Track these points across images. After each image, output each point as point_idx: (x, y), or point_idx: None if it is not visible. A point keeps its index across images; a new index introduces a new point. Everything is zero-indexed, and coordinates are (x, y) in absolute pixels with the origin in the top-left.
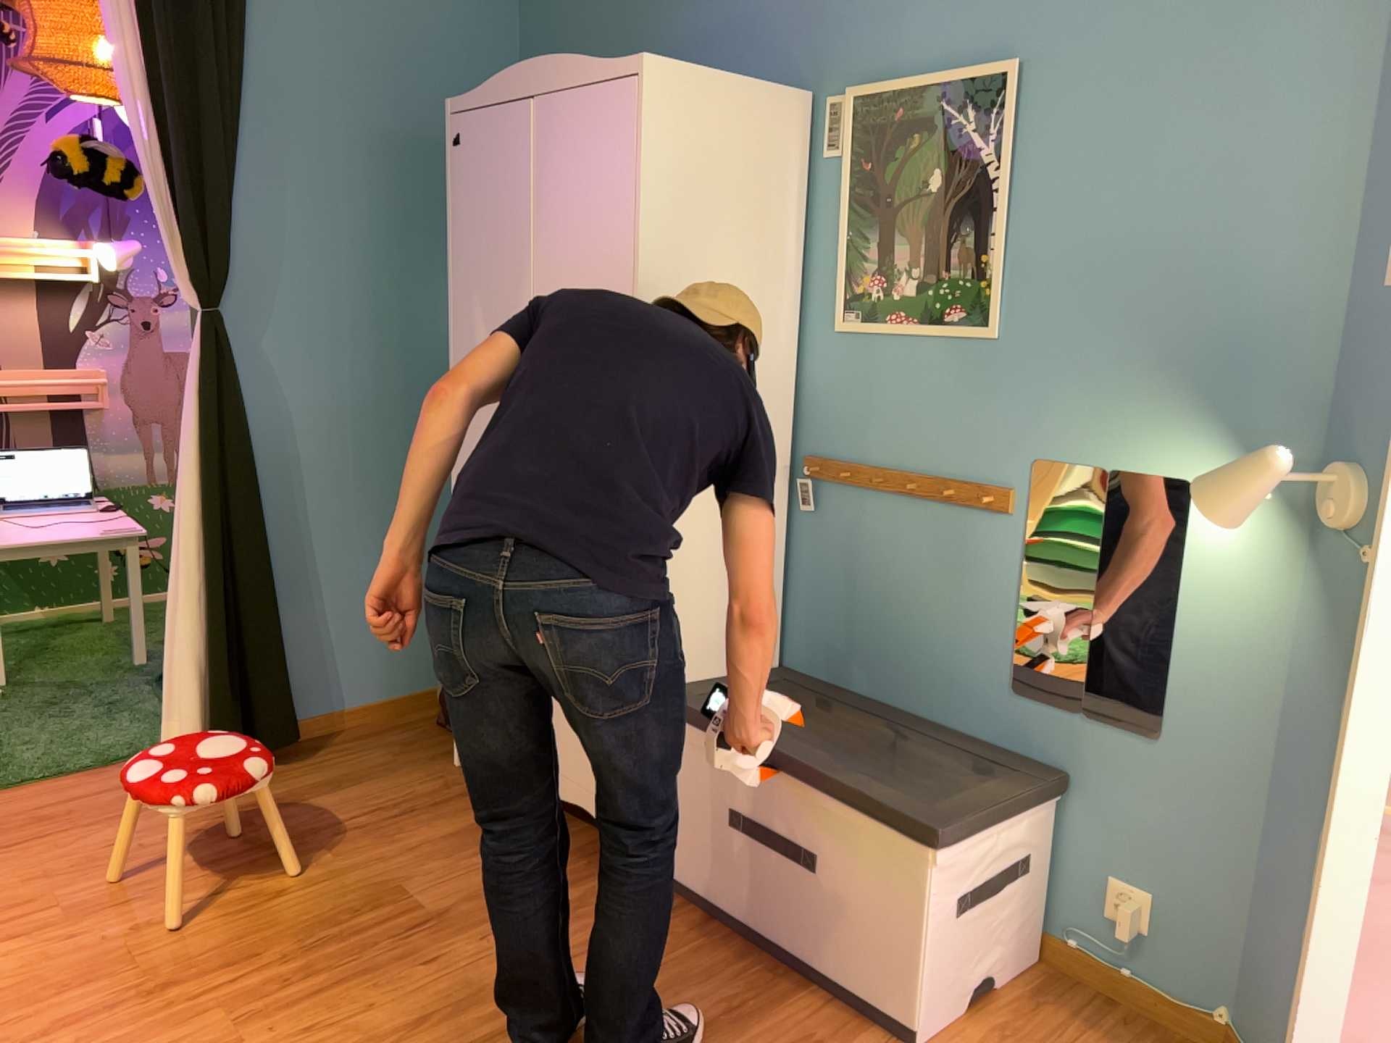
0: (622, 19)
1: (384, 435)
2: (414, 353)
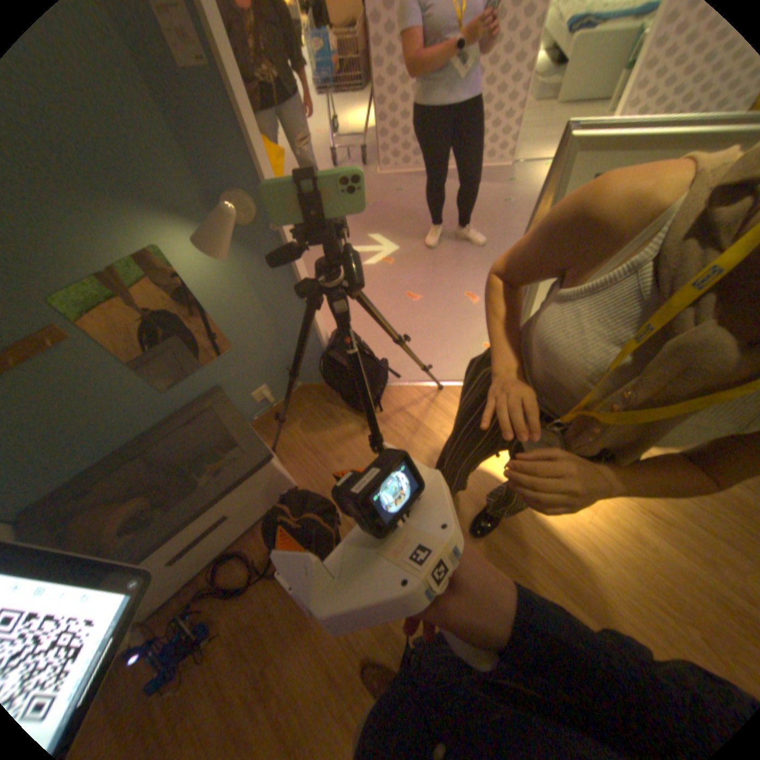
0: None
1: None
2: None
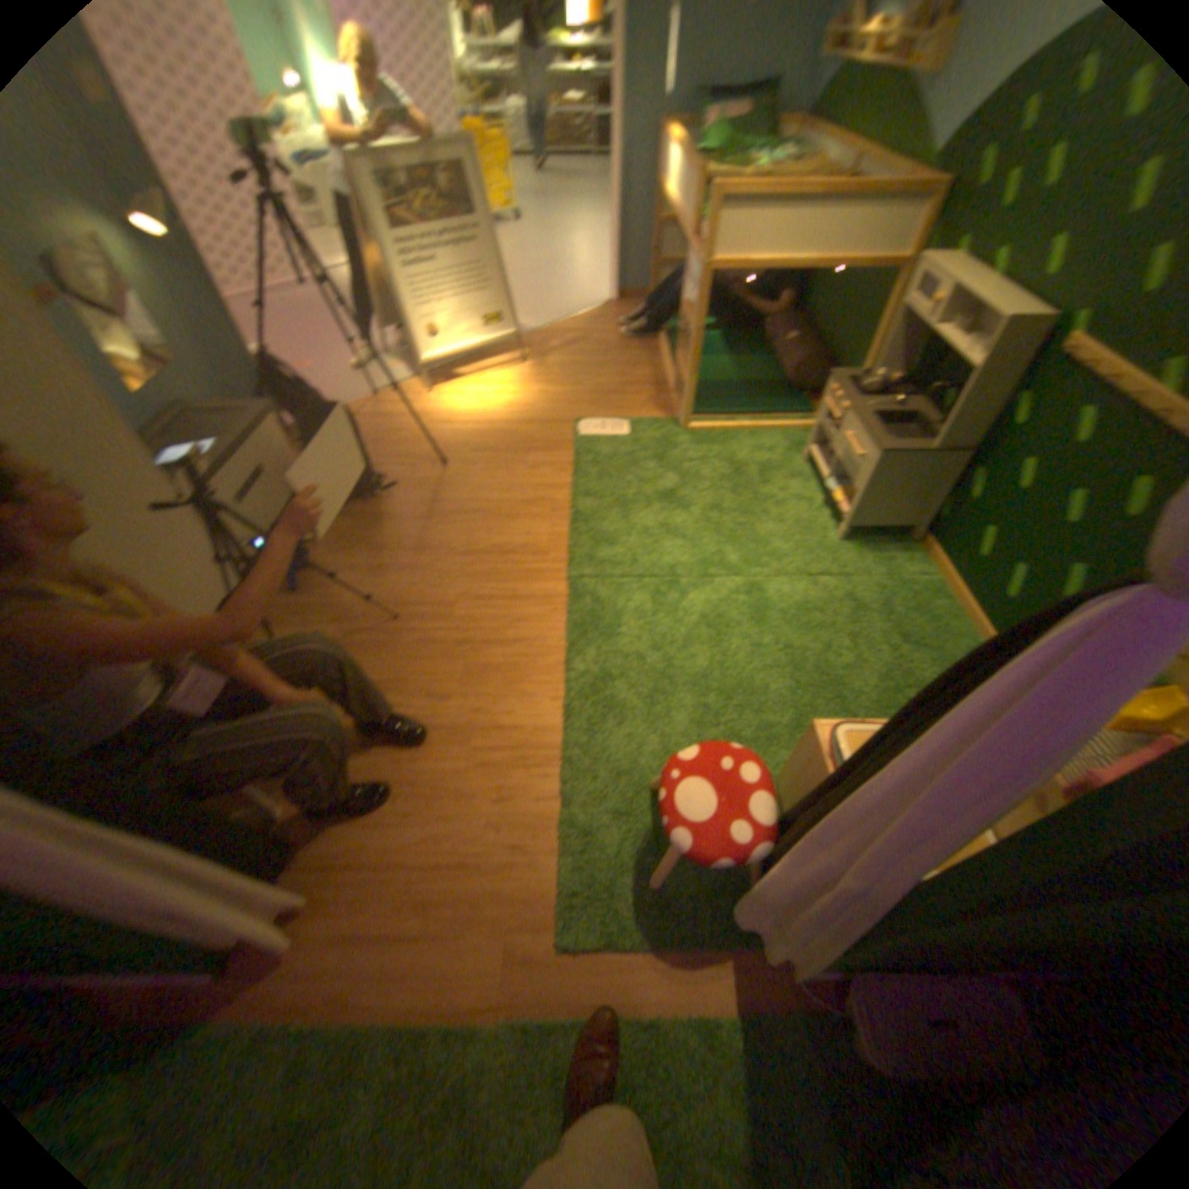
0: None
1: None
2: None
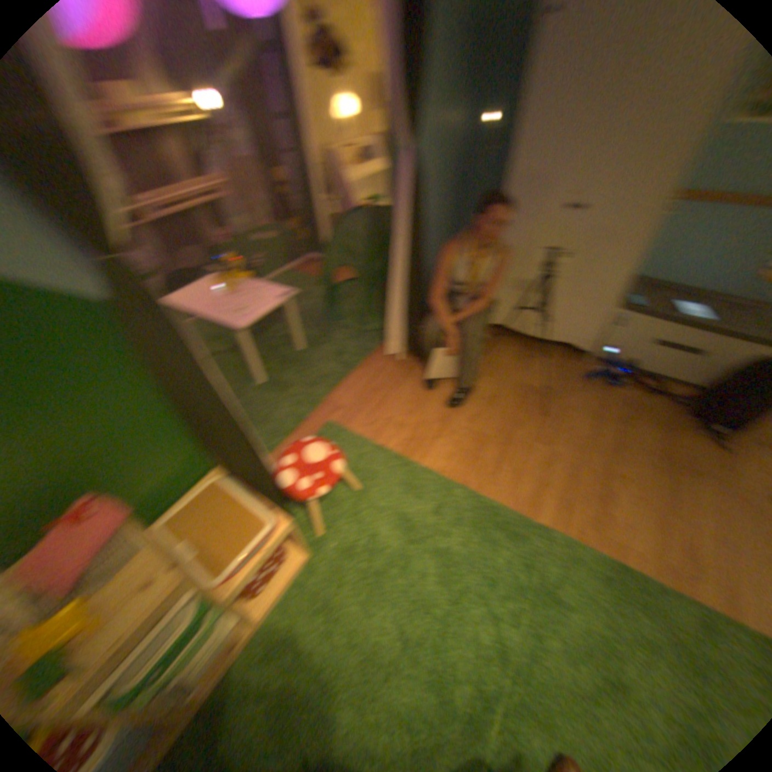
0: None
1: (438, 199)
2: (448, 152)
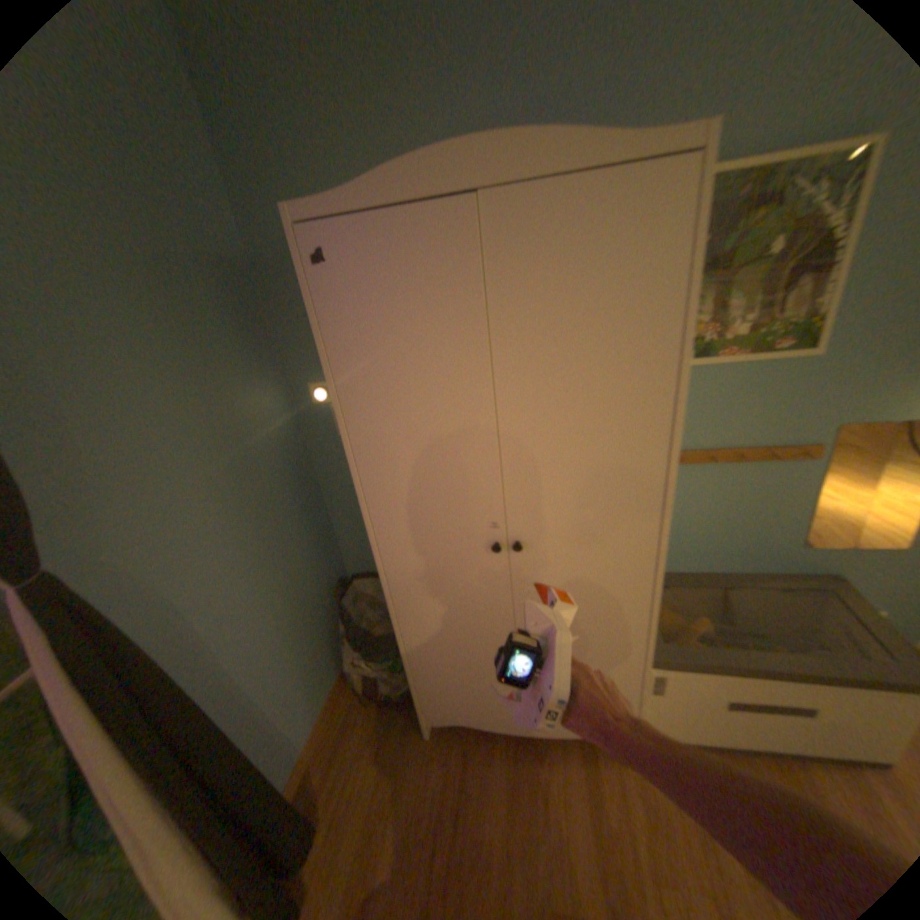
0: (368, 101)
1: (250, 551)
2: (243, 470)
